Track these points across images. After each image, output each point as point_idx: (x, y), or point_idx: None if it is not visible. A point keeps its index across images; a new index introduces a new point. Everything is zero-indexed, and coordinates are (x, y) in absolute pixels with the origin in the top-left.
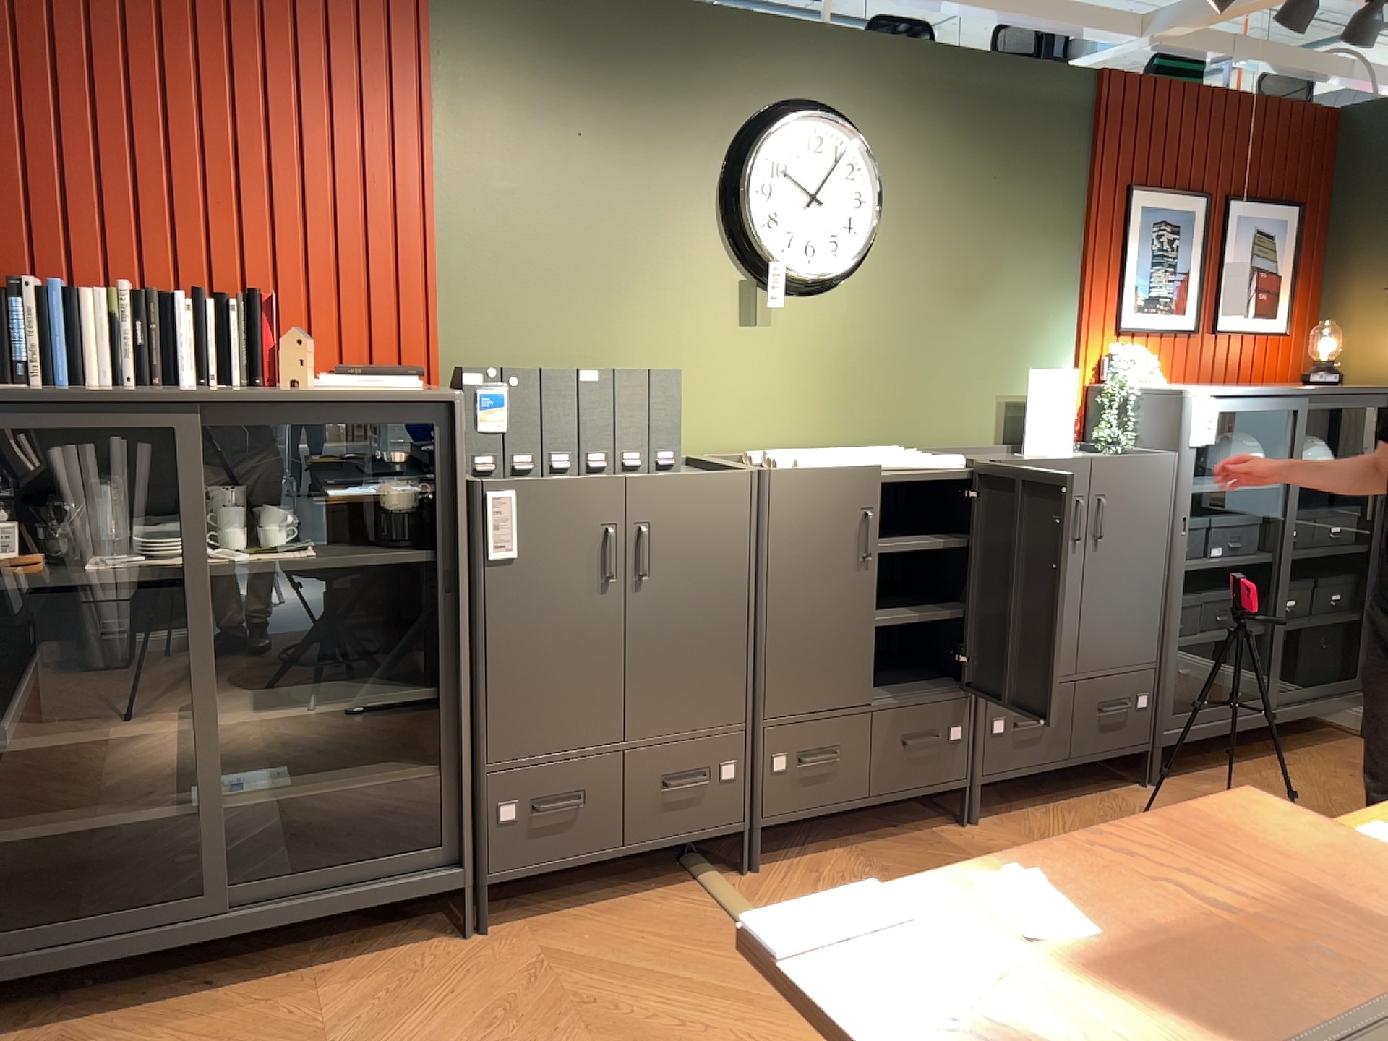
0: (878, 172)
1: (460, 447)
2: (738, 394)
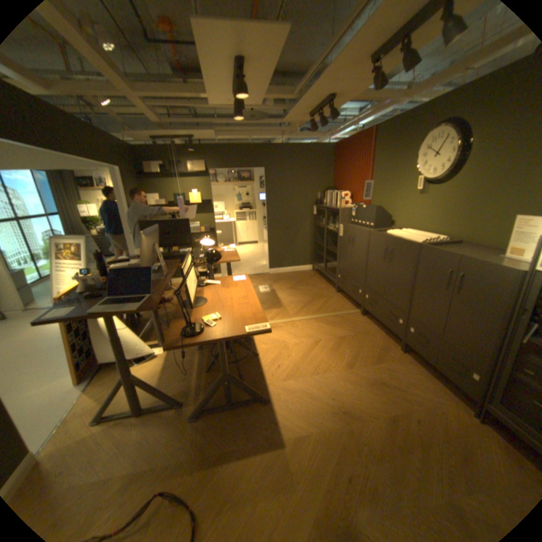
0: (458, 137)
1: (339, 216)
2: (416, 213)
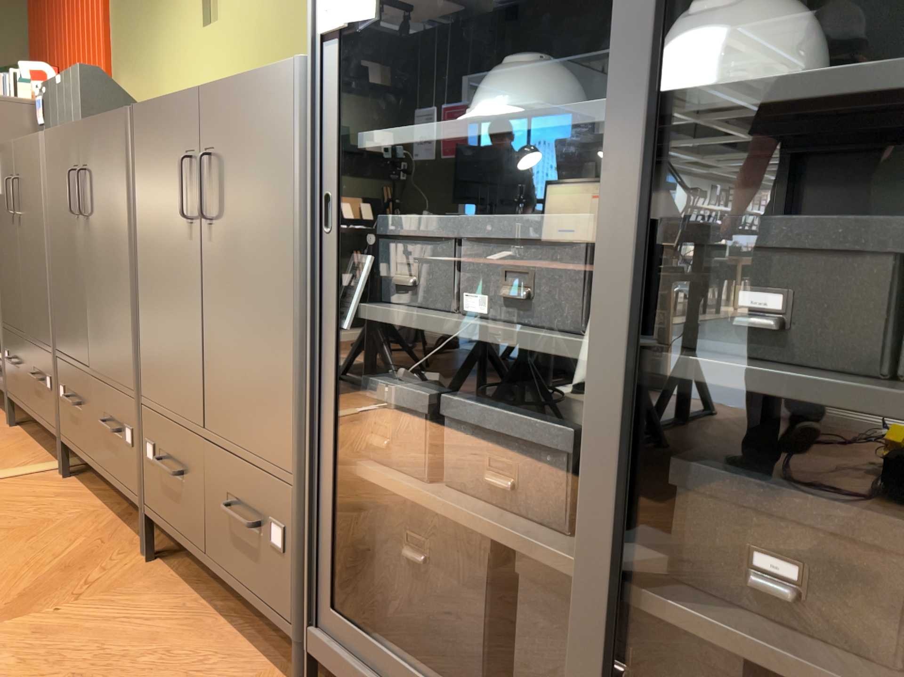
0: None
1: None
2: None
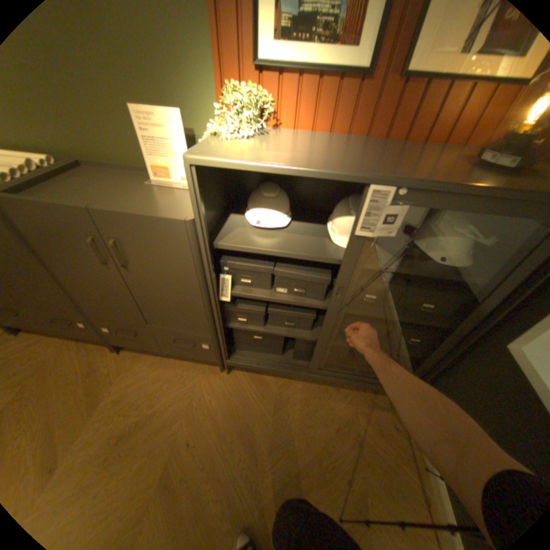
0: None
1: None
2: None
